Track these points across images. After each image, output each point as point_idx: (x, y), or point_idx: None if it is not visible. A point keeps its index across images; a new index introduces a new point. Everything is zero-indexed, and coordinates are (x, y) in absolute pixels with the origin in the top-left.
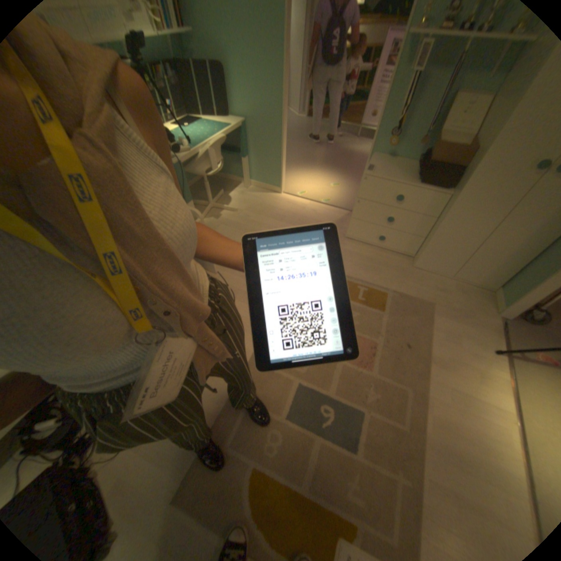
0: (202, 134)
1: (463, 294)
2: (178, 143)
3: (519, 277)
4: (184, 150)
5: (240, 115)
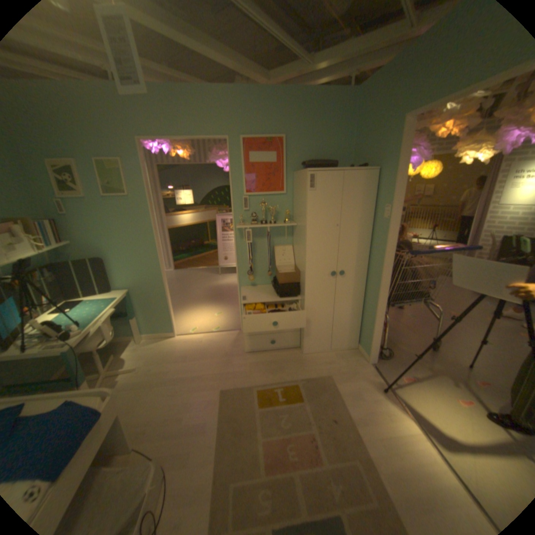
0: (90, 314)
1: (343, 359)
2: (65, 330)
3: (363, 333)
4: (75, 334)
5: (123, 288)
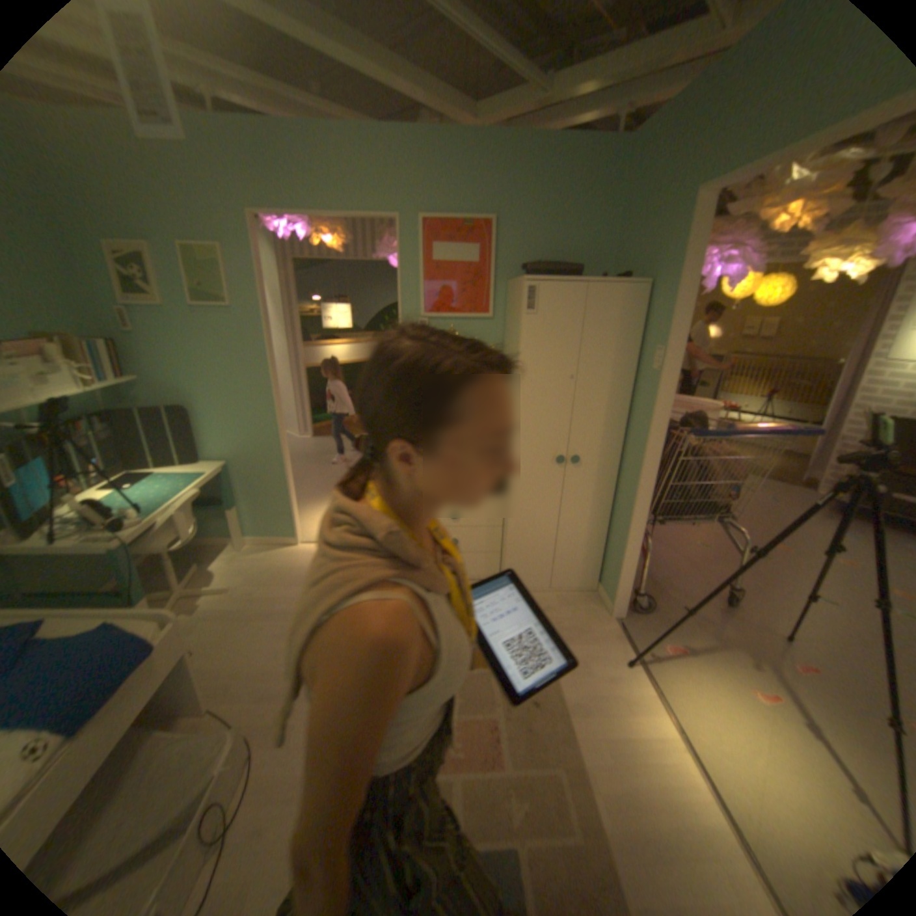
0: (158, 497)
1: (567, 606)
2: (116, 518)
3: (605, 566)
4: (130, 526)
5: (216, 460)
